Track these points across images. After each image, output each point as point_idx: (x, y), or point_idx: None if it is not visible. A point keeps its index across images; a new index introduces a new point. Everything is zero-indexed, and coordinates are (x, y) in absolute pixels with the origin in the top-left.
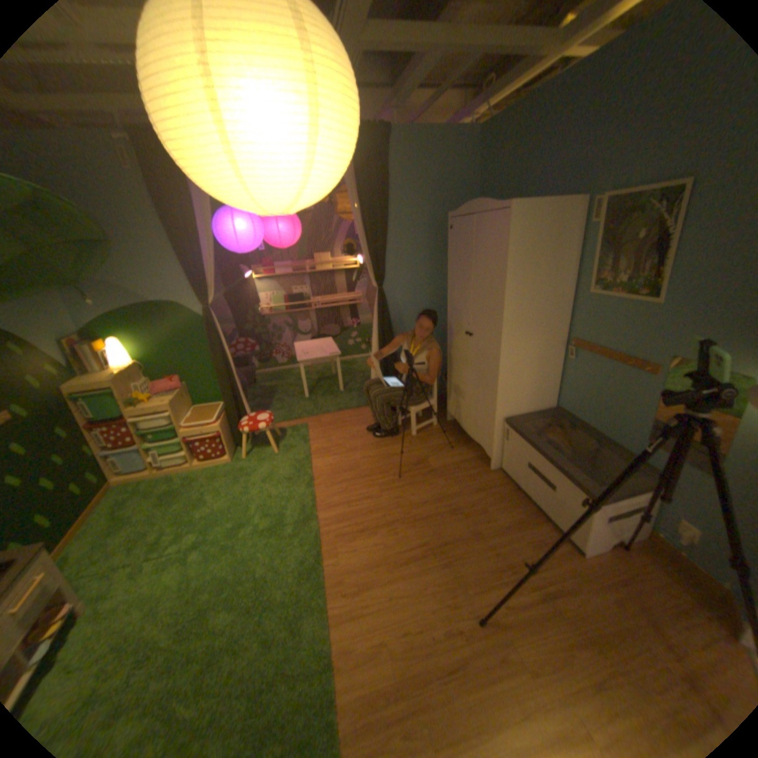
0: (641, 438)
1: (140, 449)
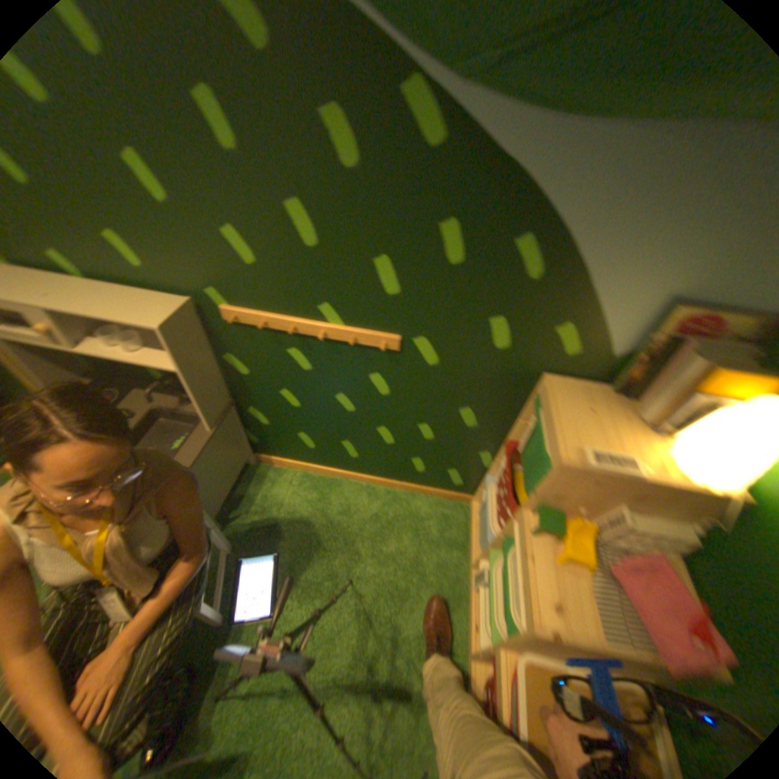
0: None
1: (491, 552)
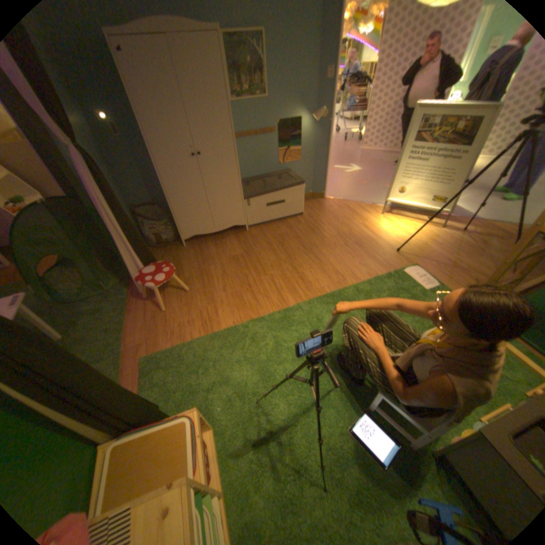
0: (275, 164)
1: None
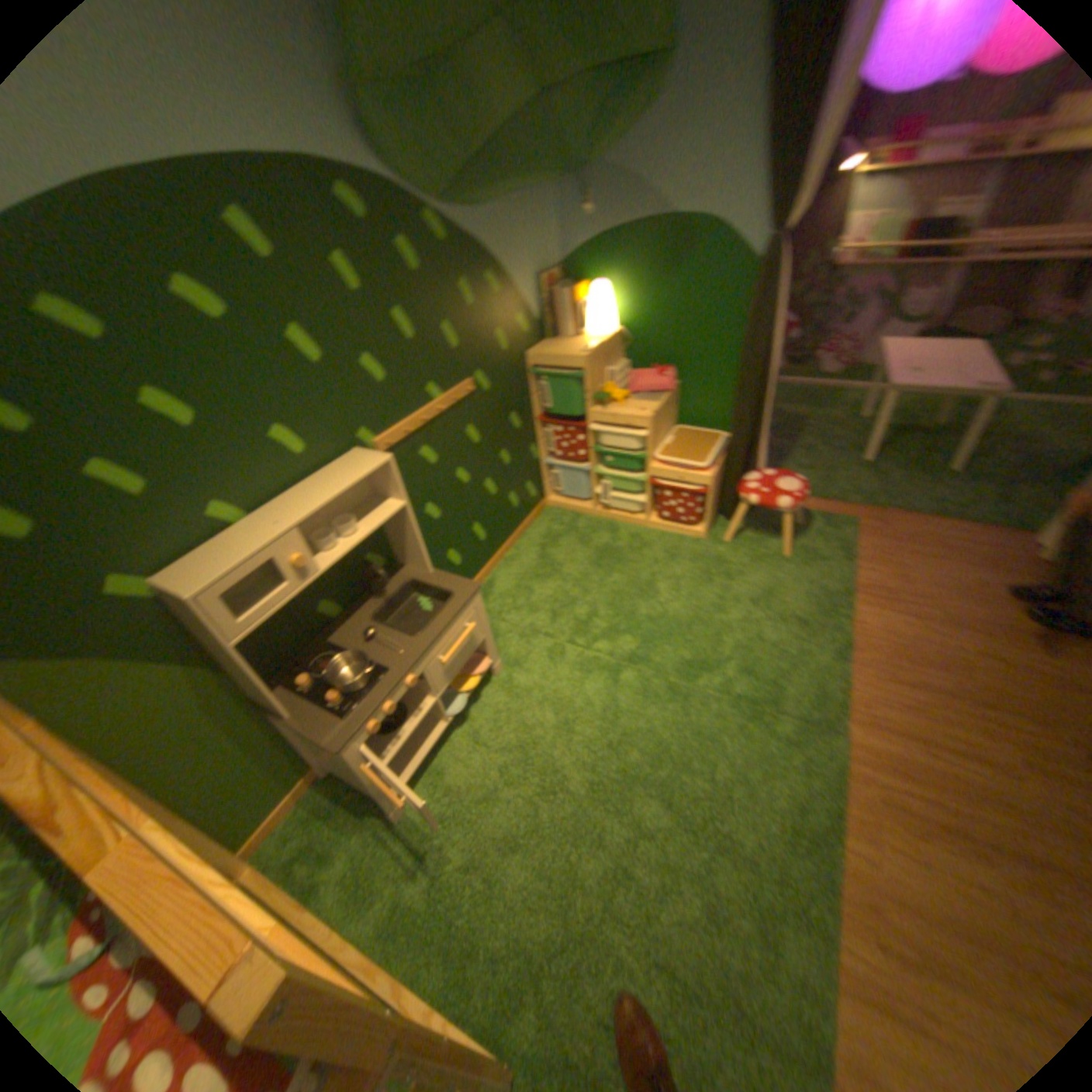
0: None
1: (594, 471)
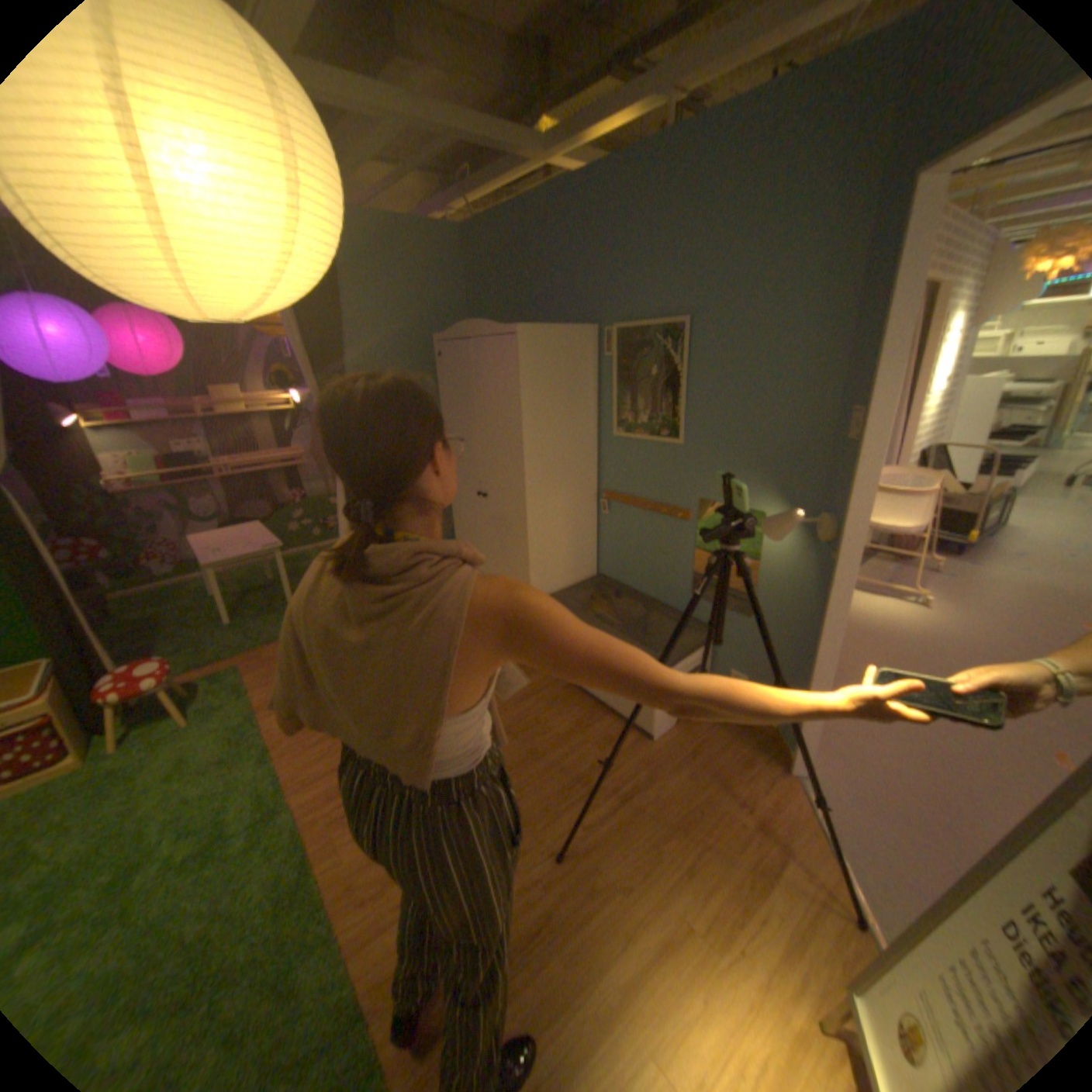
0: (683, 592)
1: None
